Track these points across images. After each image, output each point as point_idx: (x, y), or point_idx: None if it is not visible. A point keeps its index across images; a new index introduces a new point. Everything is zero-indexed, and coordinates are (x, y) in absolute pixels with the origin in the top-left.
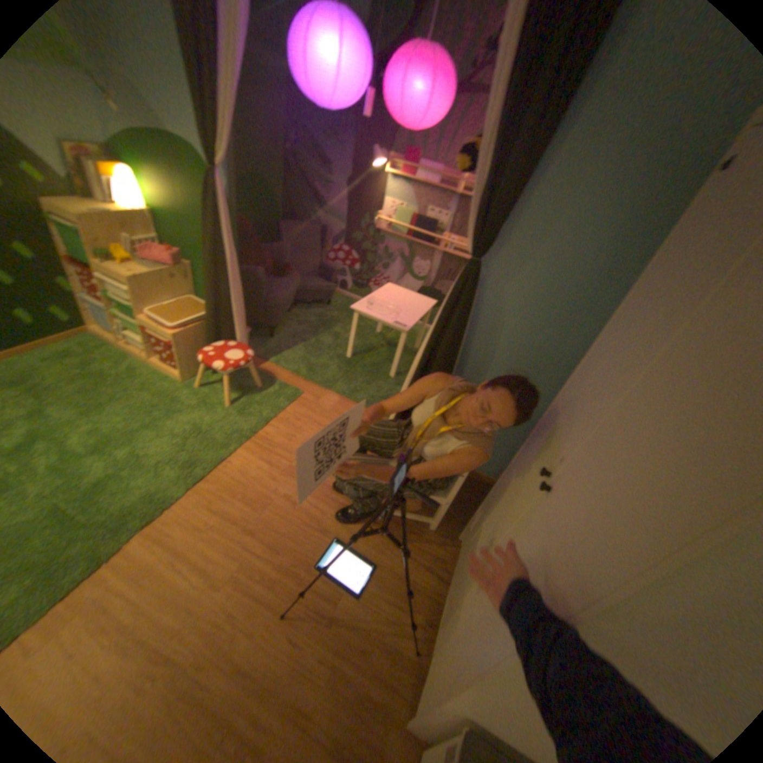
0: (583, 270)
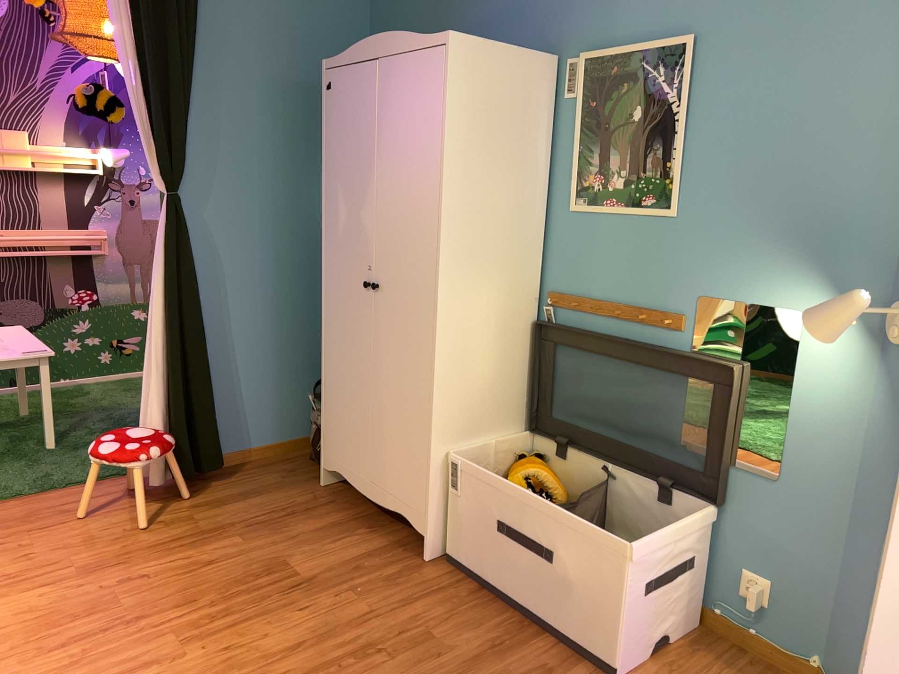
0: (257, 177)
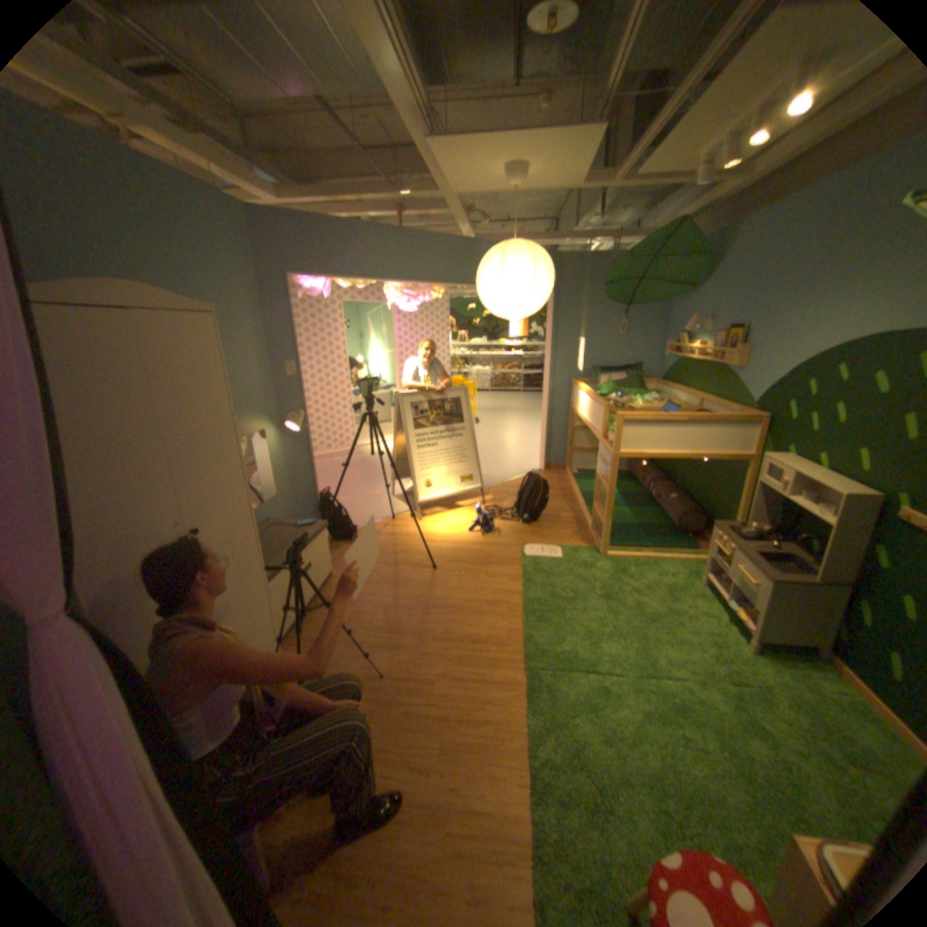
0: None
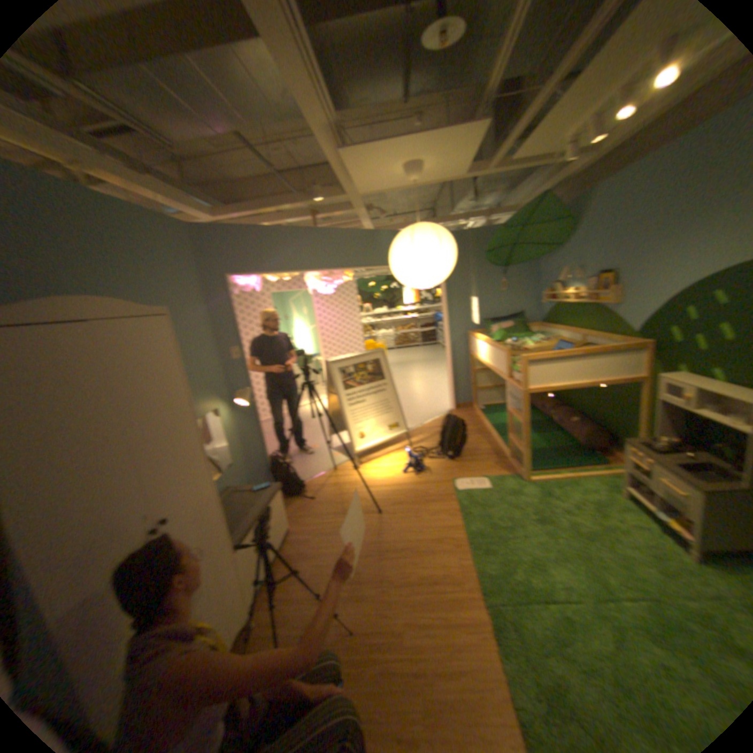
0: None
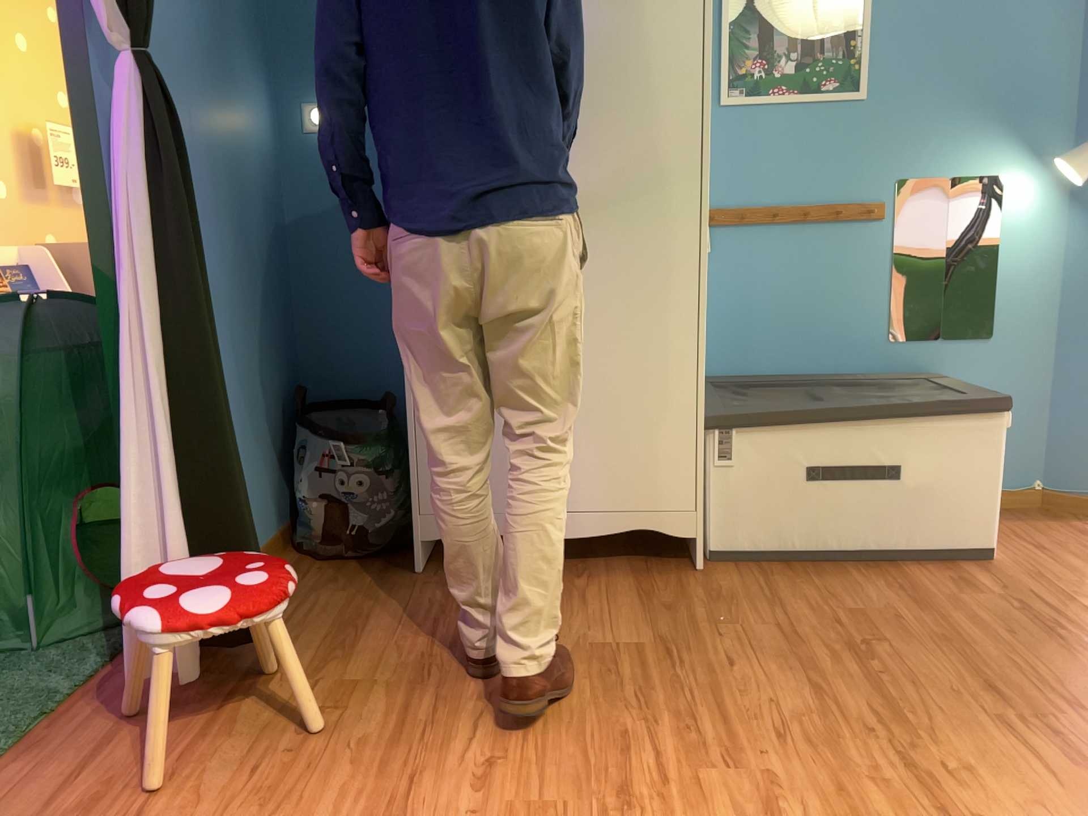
0: (188, 57)
